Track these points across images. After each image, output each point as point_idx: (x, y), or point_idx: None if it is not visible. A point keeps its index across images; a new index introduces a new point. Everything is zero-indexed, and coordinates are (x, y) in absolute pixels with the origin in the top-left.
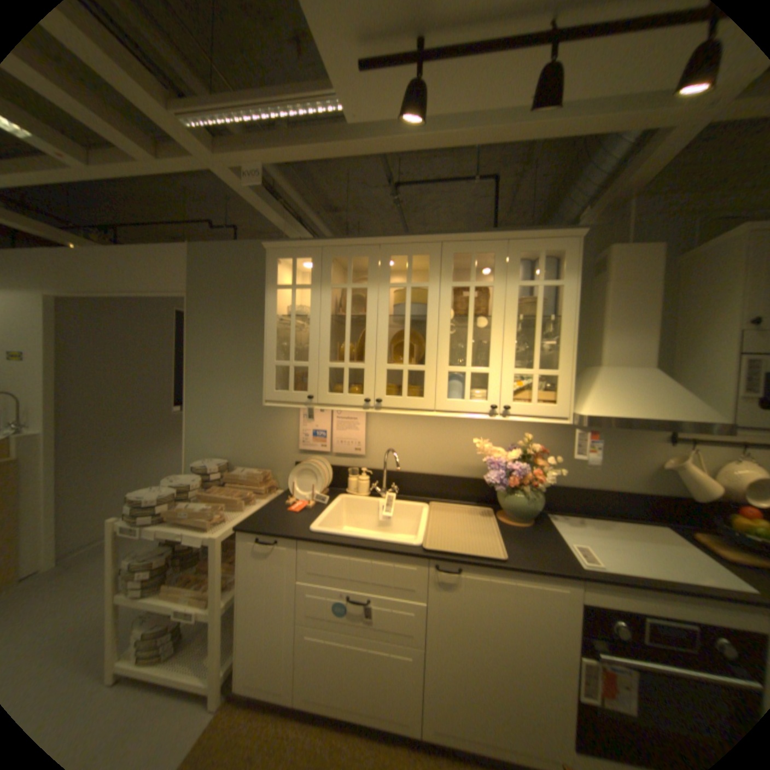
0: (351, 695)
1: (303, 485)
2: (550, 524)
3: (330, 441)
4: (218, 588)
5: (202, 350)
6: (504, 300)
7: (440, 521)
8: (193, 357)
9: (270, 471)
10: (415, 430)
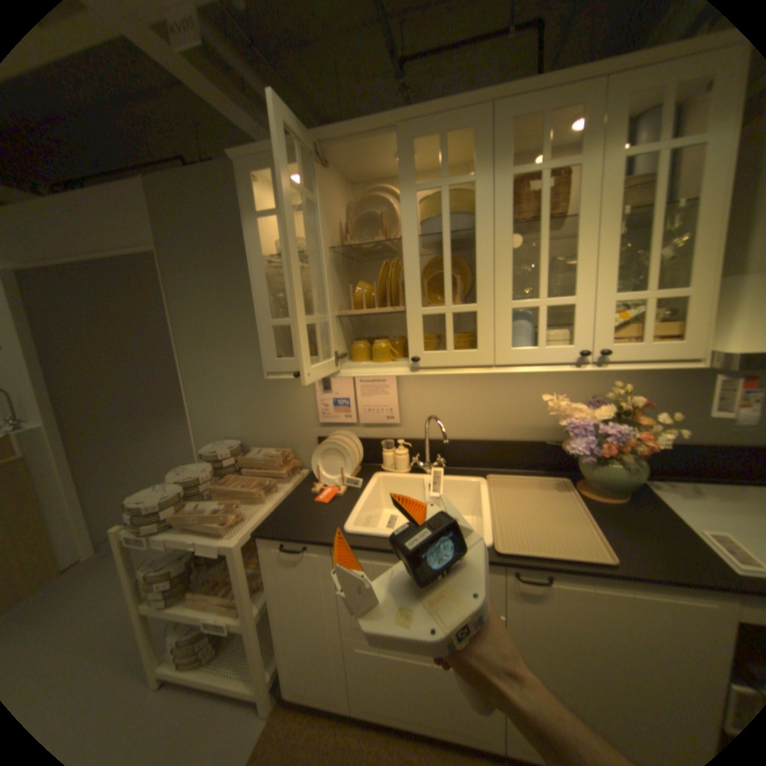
0: (417, 710)
1: (330, 468)
2: (653, 496)
3: (356, 410)
4: (248, 593)
5: (188, 316)
6: (601, 183)
7: (507, 504)
8: (180, 326)
9: (290, 450)
10: (461, 389)
